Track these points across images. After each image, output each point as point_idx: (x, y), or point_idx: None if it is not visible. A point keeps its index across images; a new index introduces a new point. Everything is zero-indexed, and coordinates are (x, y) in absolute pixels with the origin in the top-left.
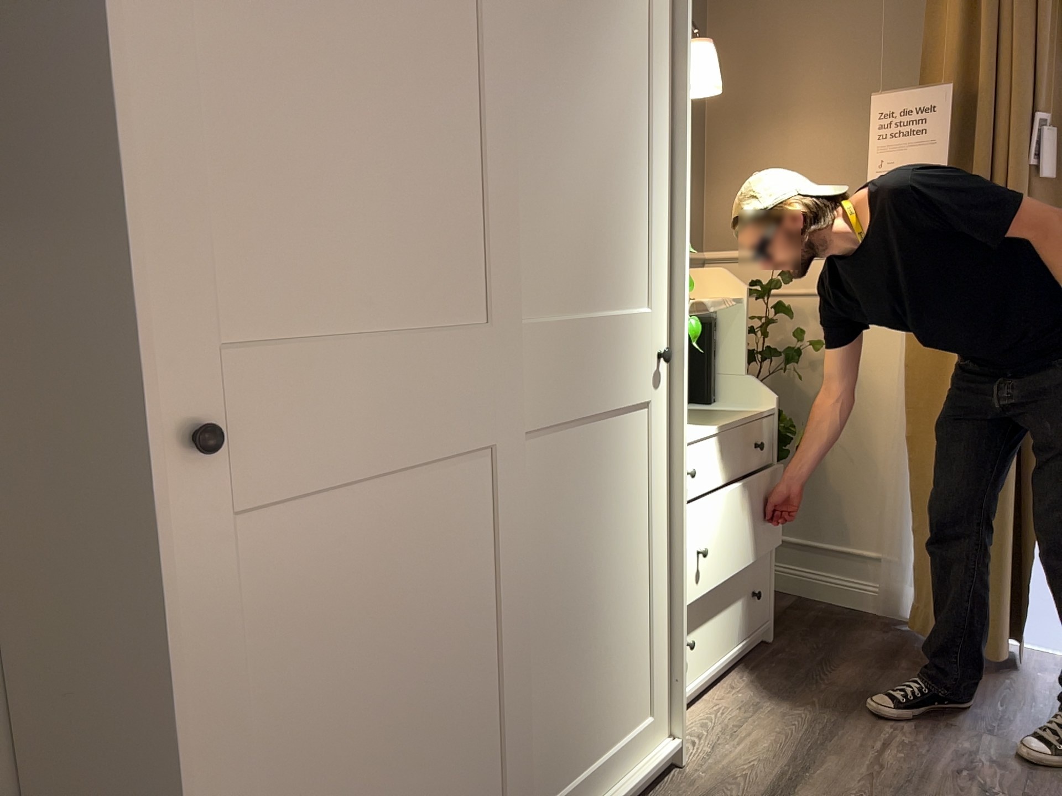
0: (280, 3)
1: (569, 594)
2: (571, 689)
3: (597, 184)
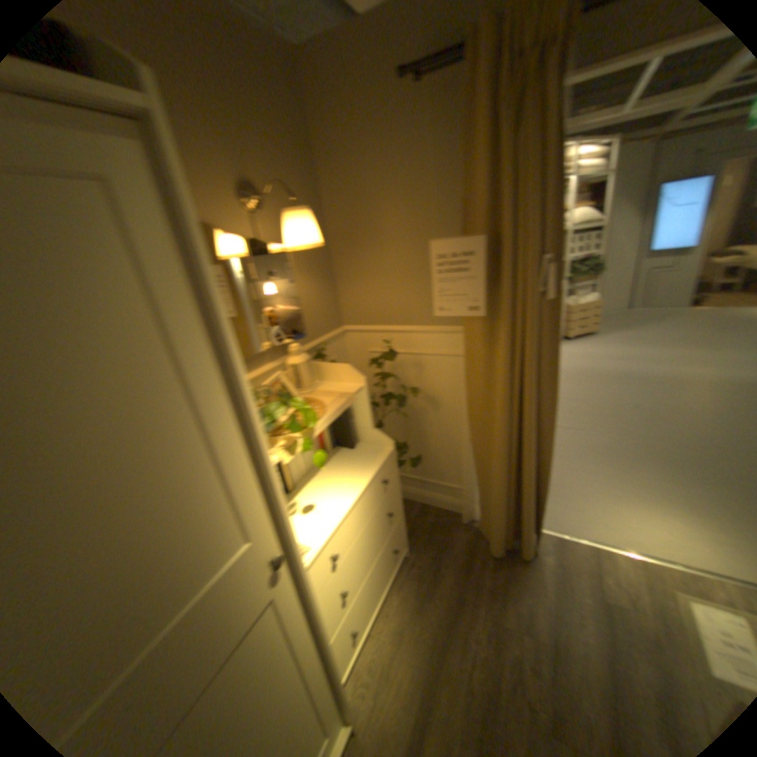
0: None
1: None
2: None
3: (111, 517)
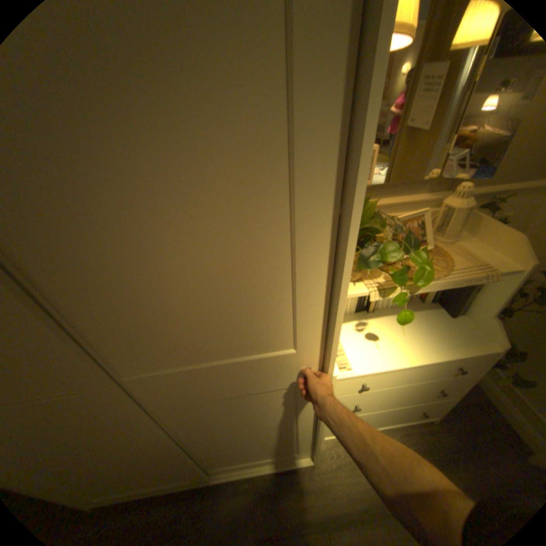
0: None
1: (222, 440)
2: (230, 455)
3: (197, 287)
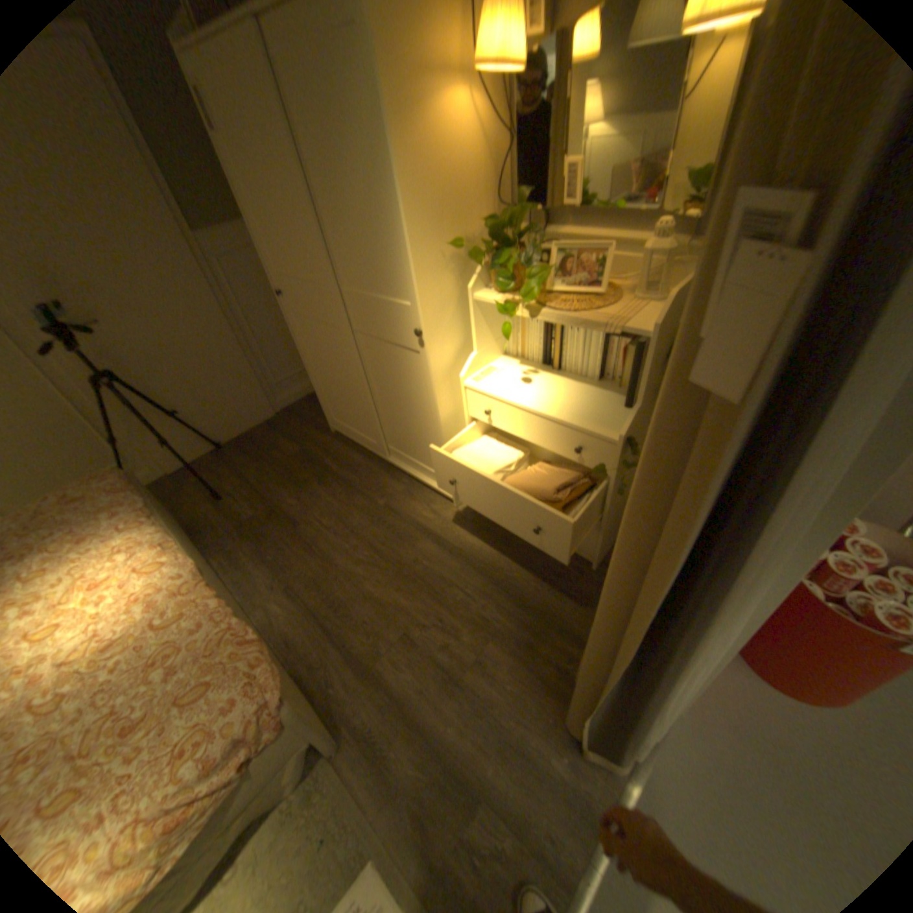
0: (247, 177)
1: (392, 401)
2: (400, 431)
3: (363, 225)
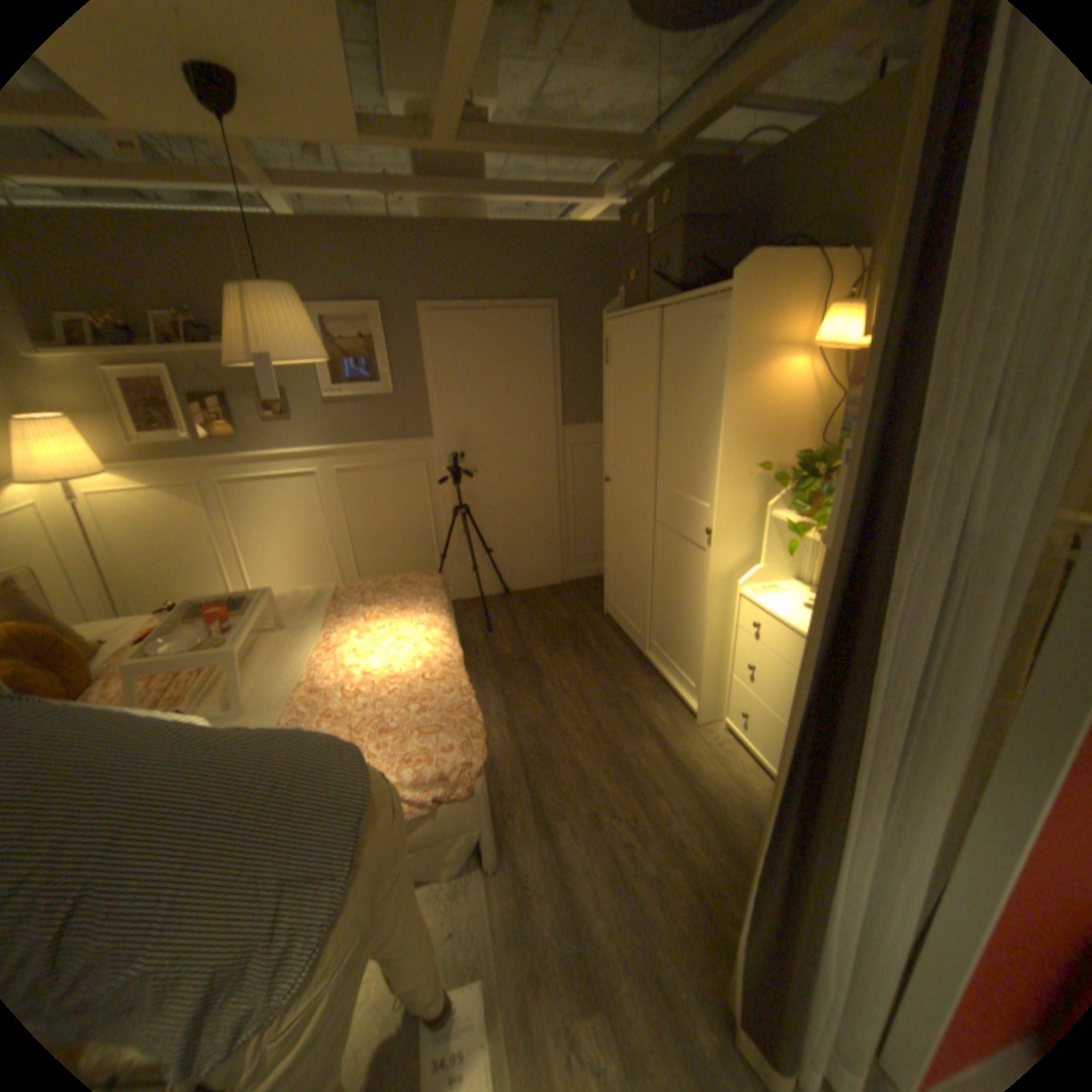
0: (617, 394)
1: (668, 592)
2: (666, 625)
3: (690, 438)
